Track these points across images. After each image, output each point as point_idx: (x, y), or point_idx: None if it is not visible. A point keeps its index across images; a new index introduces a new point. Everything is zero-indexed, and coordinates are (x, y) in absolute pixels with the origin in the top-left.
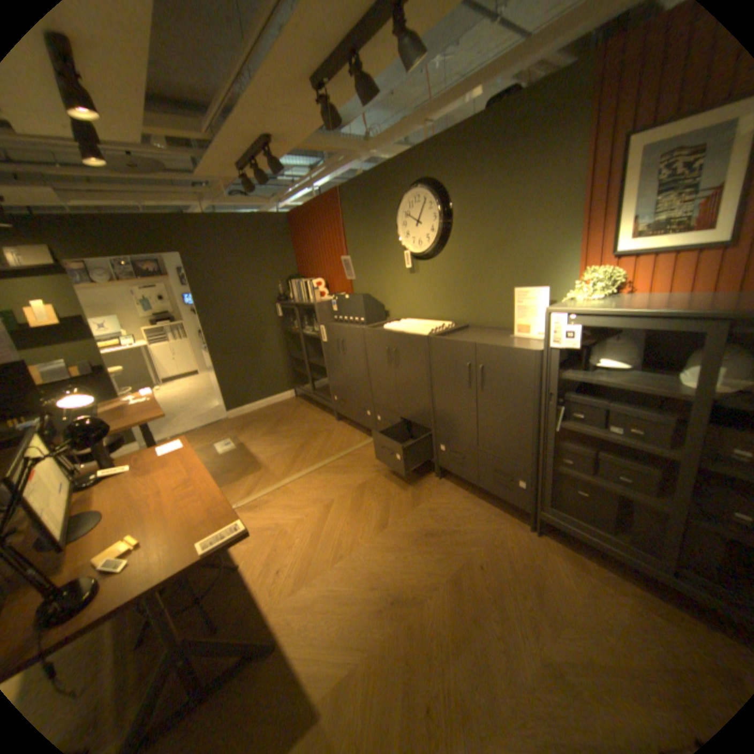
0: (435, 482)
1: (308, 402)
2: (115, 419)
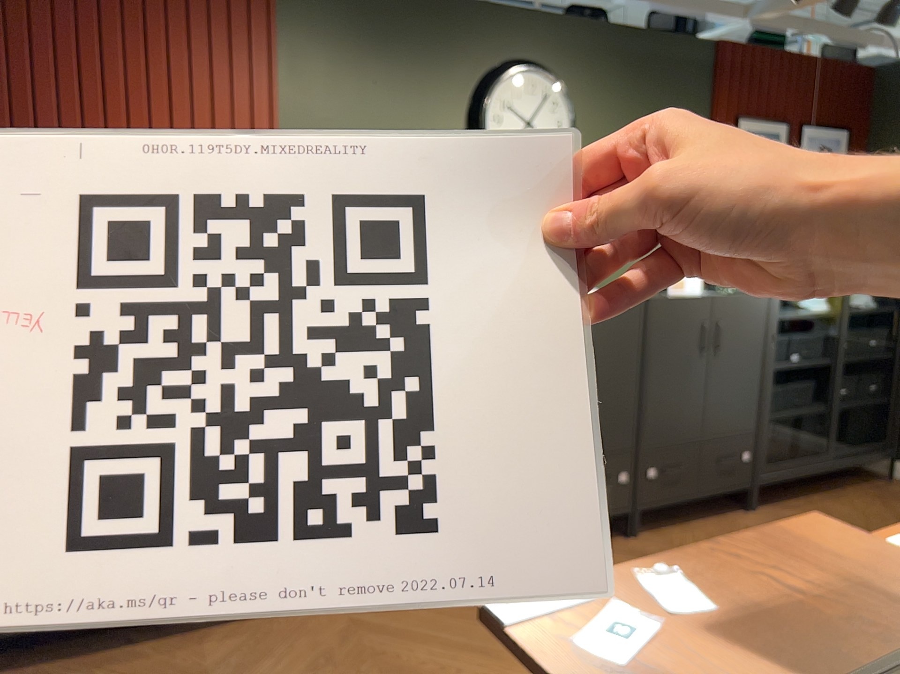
0: (641, 543)
1: (45, 664)
2: (884, 619)
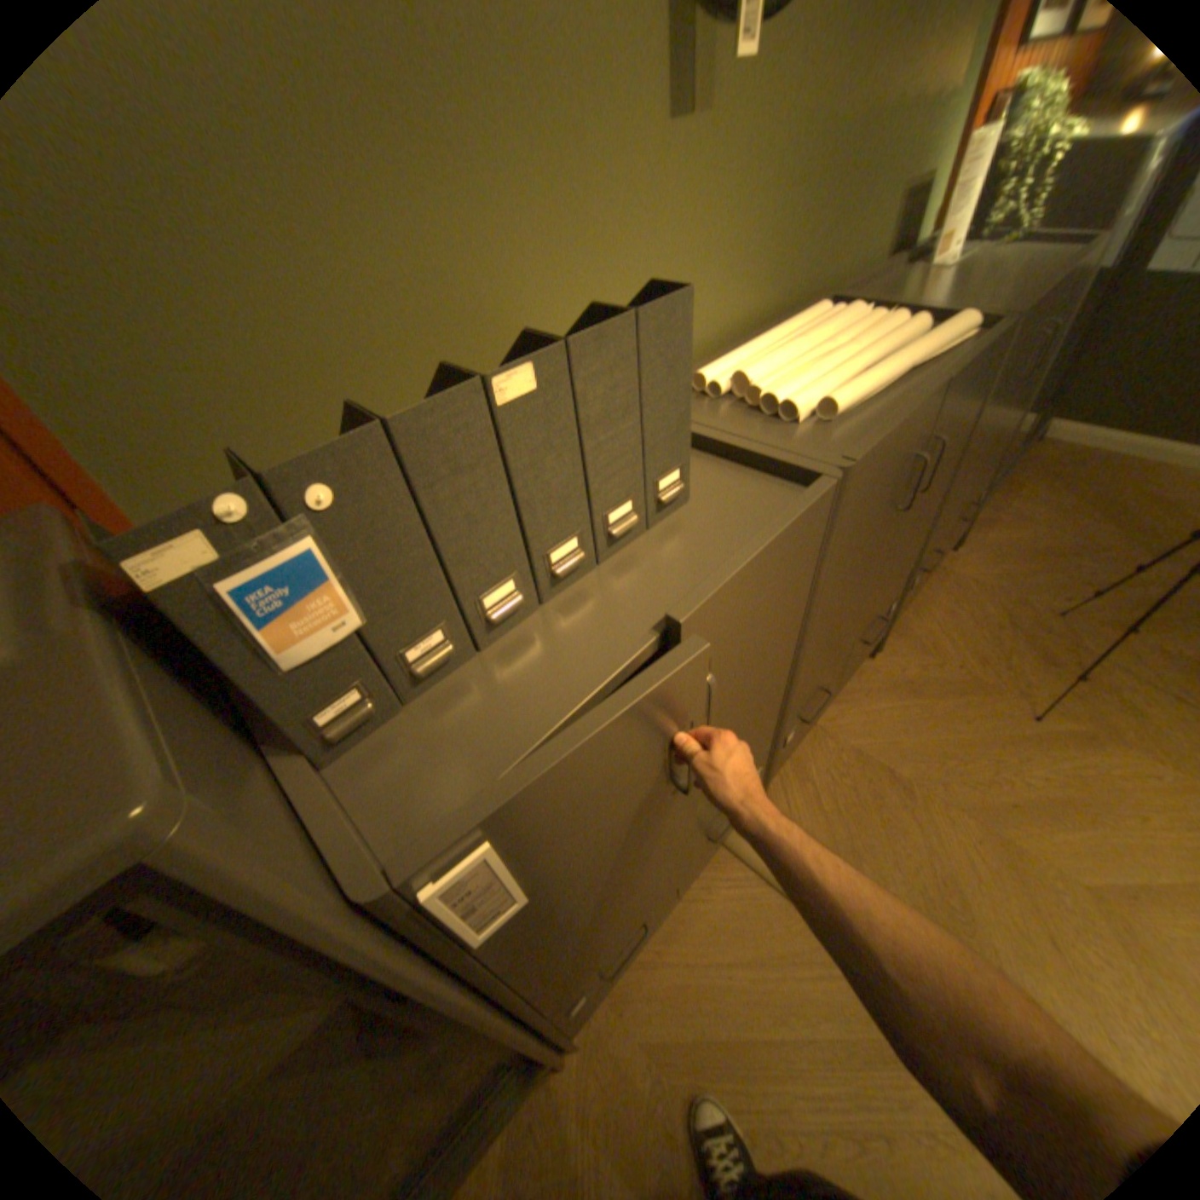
0: (889, 659)
1: None
2: None
